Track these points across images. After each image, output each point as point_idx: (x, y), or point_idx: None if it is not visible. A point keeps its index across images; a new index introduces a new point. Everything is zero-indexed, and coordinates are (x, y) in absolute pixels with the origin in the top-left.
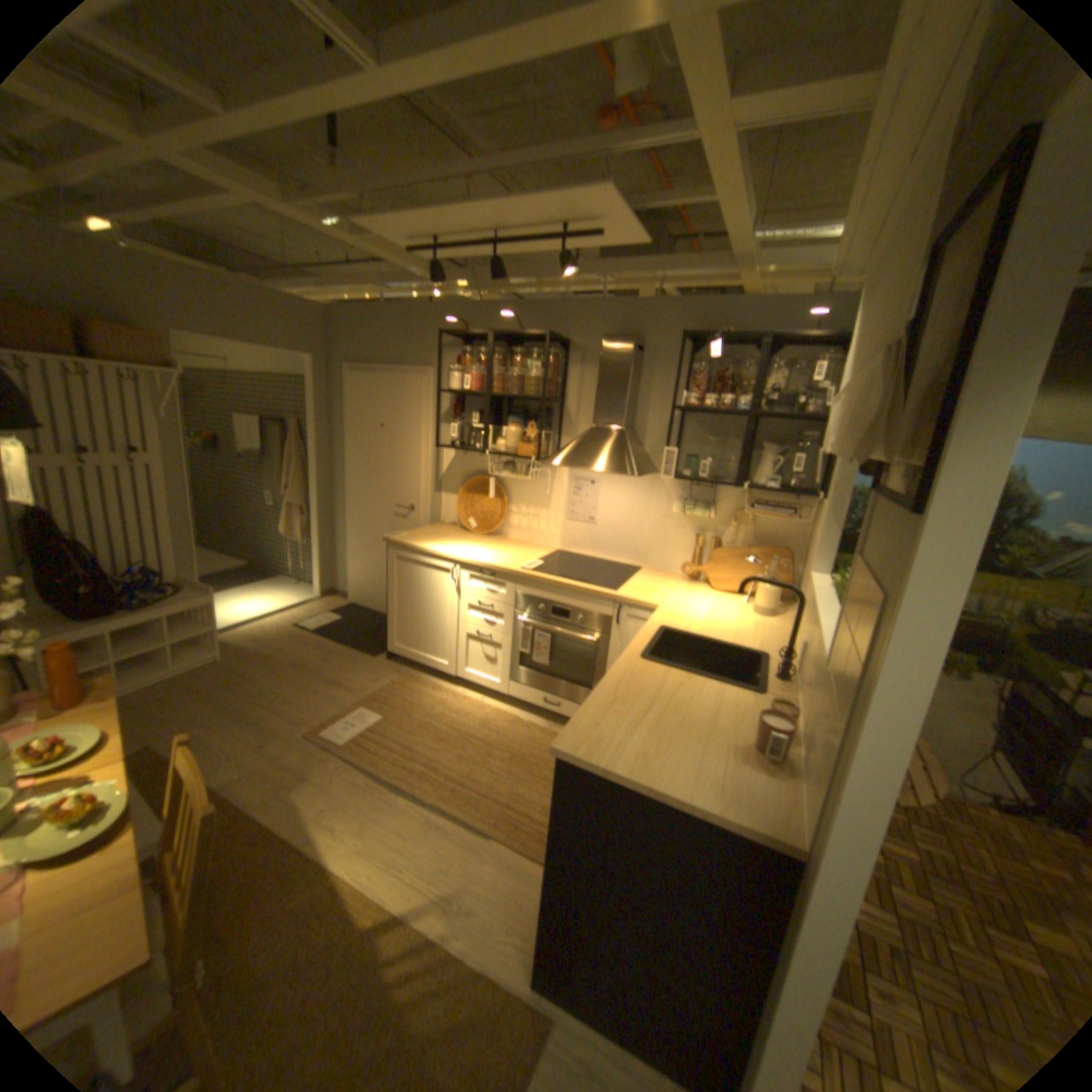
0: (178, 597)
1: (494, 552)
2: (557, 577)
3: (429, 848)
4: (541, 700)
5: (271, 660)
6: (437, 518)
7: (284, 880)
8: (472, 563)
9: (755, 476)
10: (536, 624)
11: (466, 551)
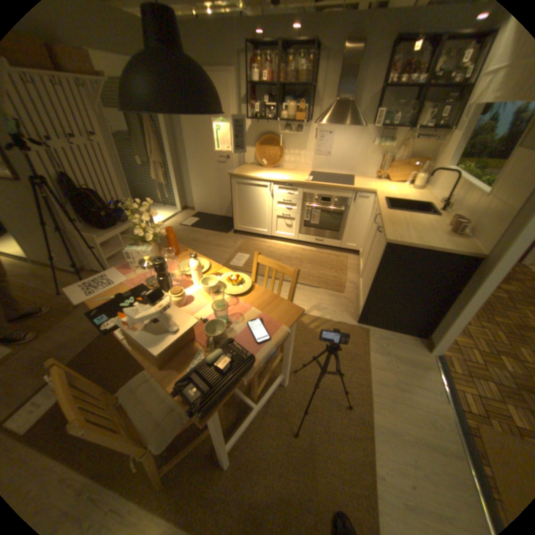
0: None
1: (286, 175)
2: (324, 183)
3: (299, 294)
4: (314, 240)
5: (184, 240)
6: (243, 162)
7: None
8: (280, 182)
9: (420, 122)
10: (315, 207)
11: (273, 176)
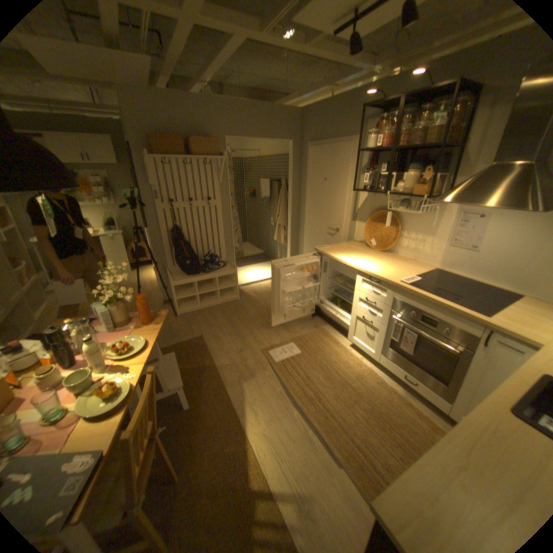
0: (224, 269)
1: (384, 266)
2: (431, 294)
3: (302, 454)
4: (403, 376)
5: (259, 305)
6: (352, 238)
7: (227, 434)
8: (365, 273)
9: None
10: (406, 326)
11: (363, 263)
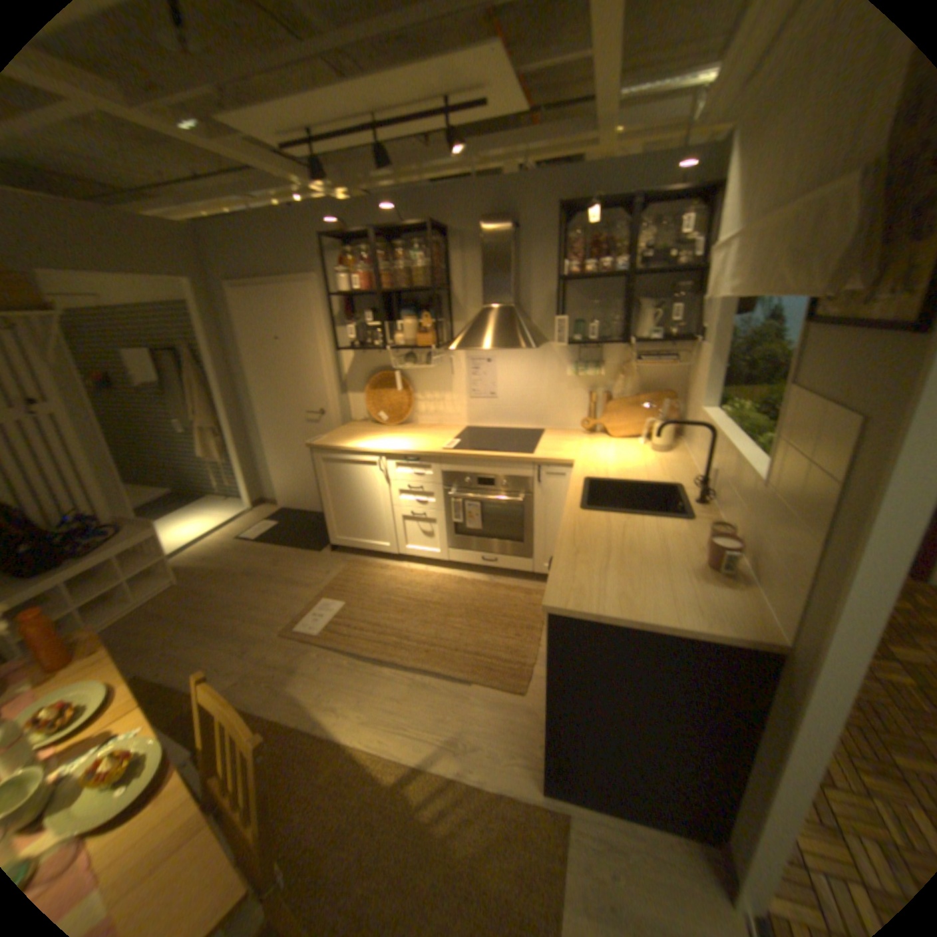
0: (119, 537)
1: (412, 439)
2: (477, 451)
3: (423, 705)
4: (479, 559)
5: (224, 575)
6: (347, 418)
7: (305, 763)
8: (396, 453)
9: (637, 331)
10: (466, 496)
11: (386, 443)
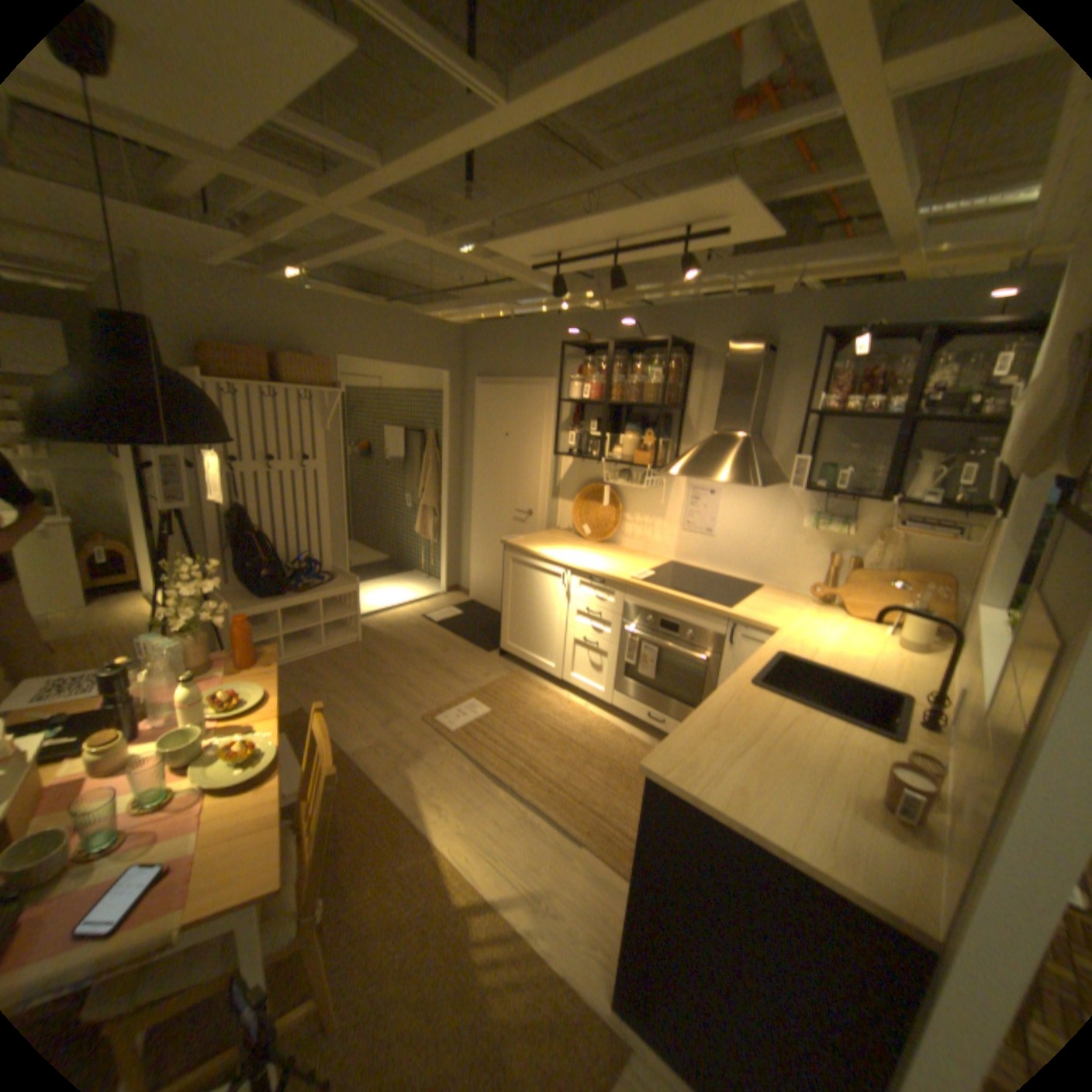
0: (333, 585)
1: (606, 561)
2: (668, 590)
3: (524, 846)
4: (646, 715)
5: (402, 647)
6: (553, 525)
7: (396, 847)
8: (582, 571)
9: (910, 489)
10: (644, 637)
11: (578, 558)
